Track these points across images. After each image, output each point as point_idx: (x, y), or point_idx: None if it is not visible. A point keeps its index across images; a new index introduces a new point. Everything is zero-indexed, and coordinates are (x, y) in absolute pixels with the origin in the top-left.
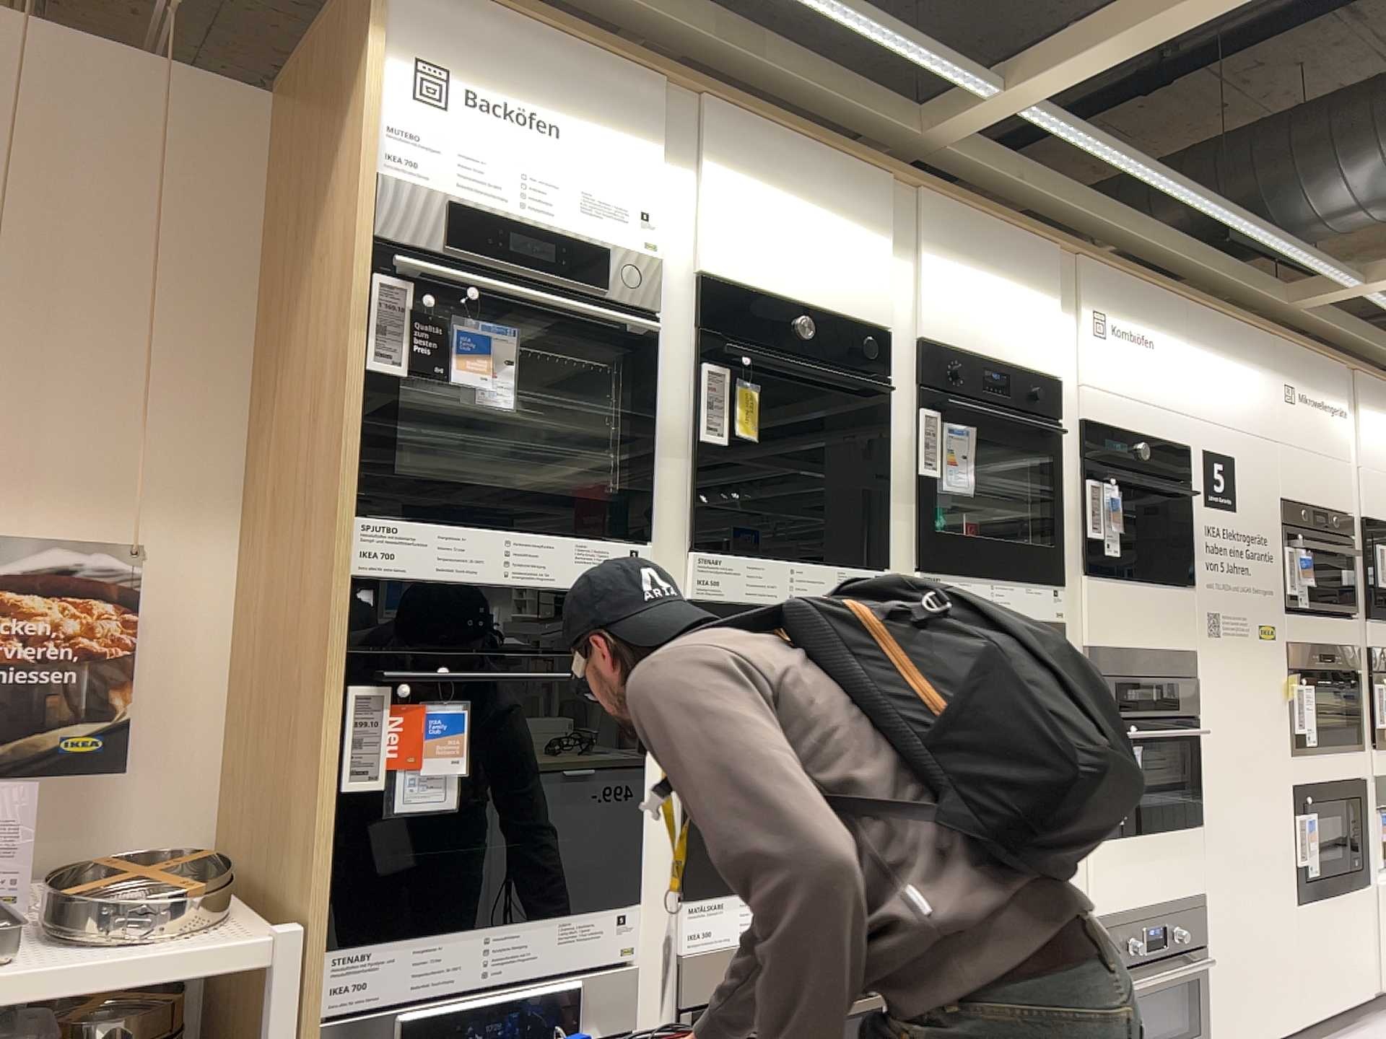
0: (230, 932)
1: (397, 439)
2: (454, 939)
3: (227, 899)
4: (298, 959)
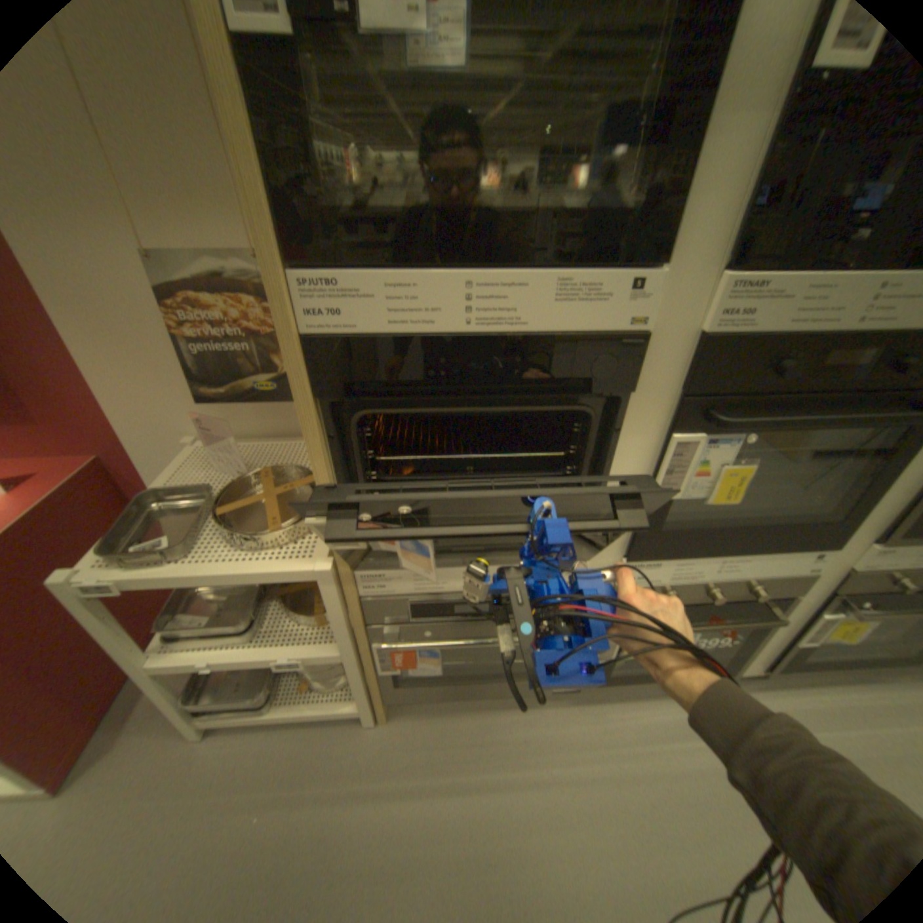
0: (301, 554)
1: (320, 150)
2: (441, 573)
3: (299, 534)
4: (332, 584)
